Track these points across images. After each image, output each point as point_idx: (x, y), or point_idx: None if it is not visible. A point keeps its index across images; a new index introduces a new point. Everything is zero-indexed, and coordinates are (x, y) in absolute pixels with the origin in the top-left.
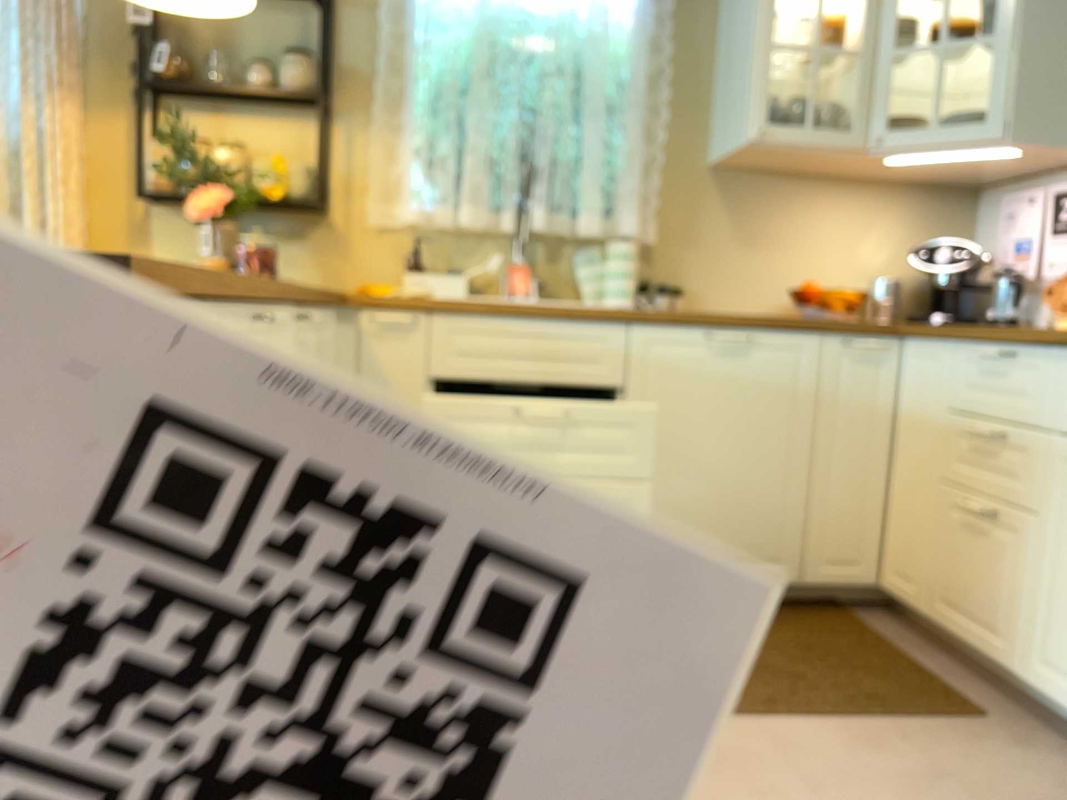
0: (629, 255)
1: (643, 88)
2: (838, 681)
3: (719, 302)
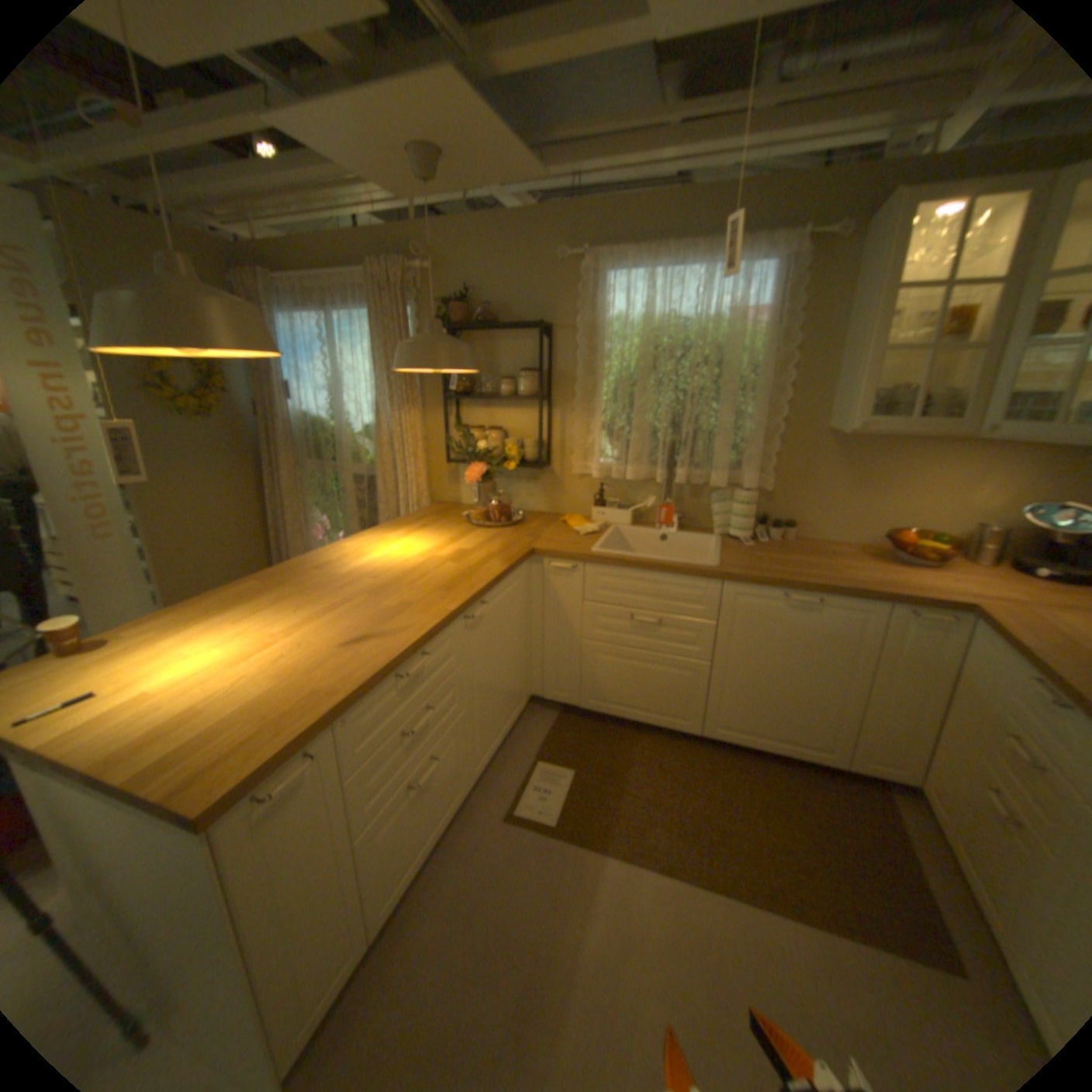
0: (749, 502)
1: (774, 370)
2: (842, 882)
3: (826, 532)
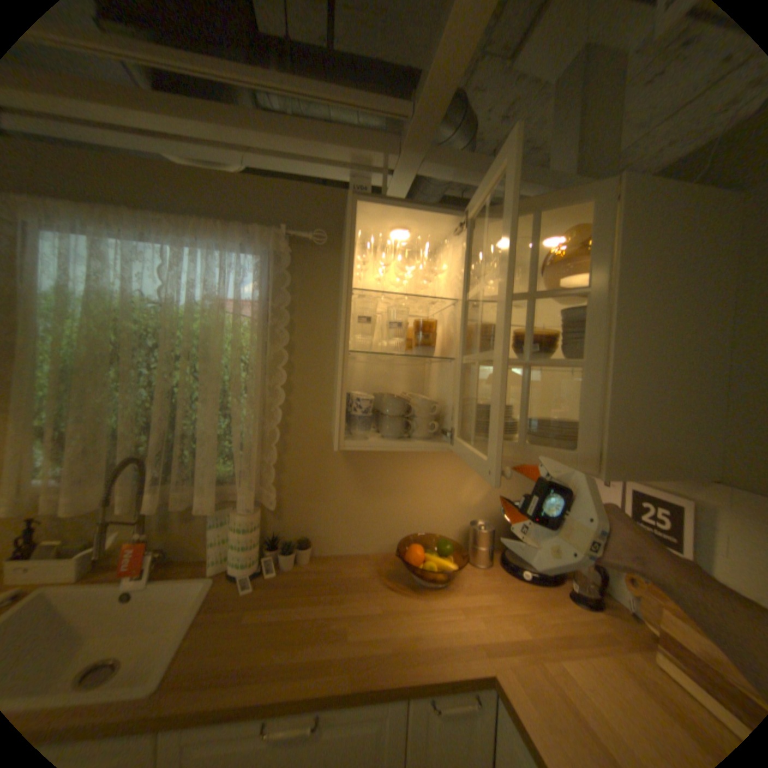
0: (245, 529)
1: (268, 369)
2: None
3: (343, 545)
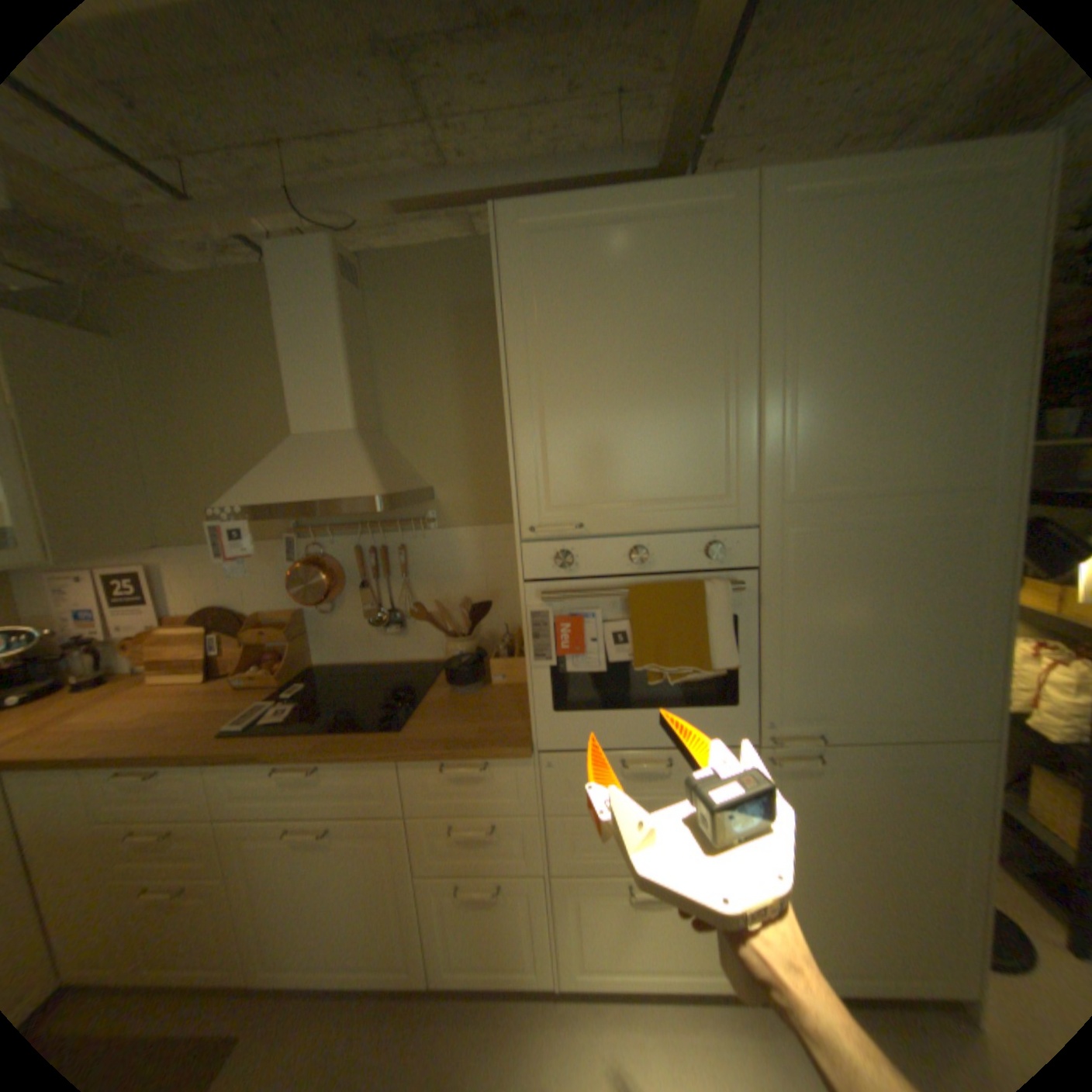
0: None
1: None
2: None
3: None
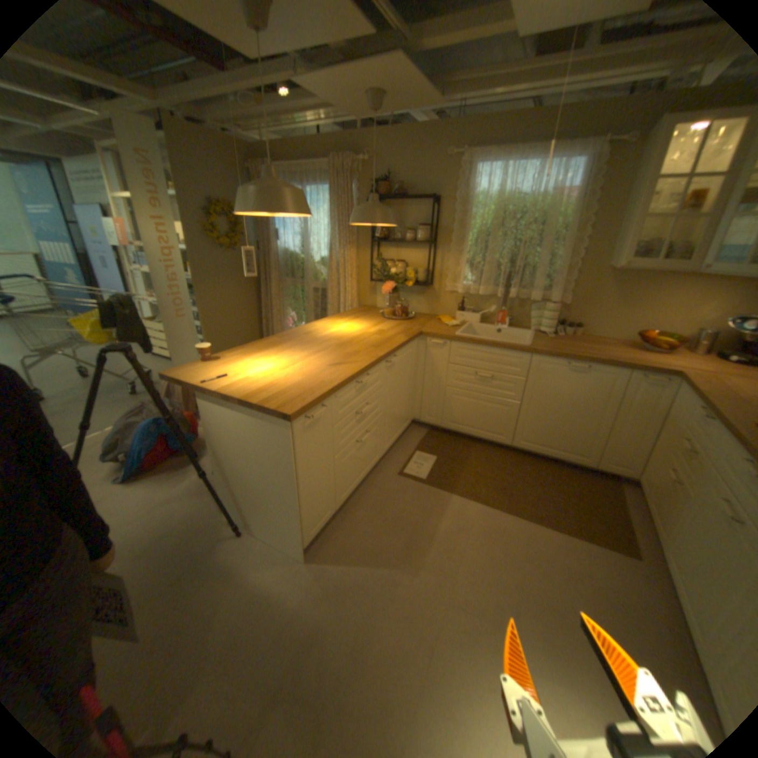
0: (553, 310)
1: (577, 228)
2: (581, 517)
3: (601, 331)
